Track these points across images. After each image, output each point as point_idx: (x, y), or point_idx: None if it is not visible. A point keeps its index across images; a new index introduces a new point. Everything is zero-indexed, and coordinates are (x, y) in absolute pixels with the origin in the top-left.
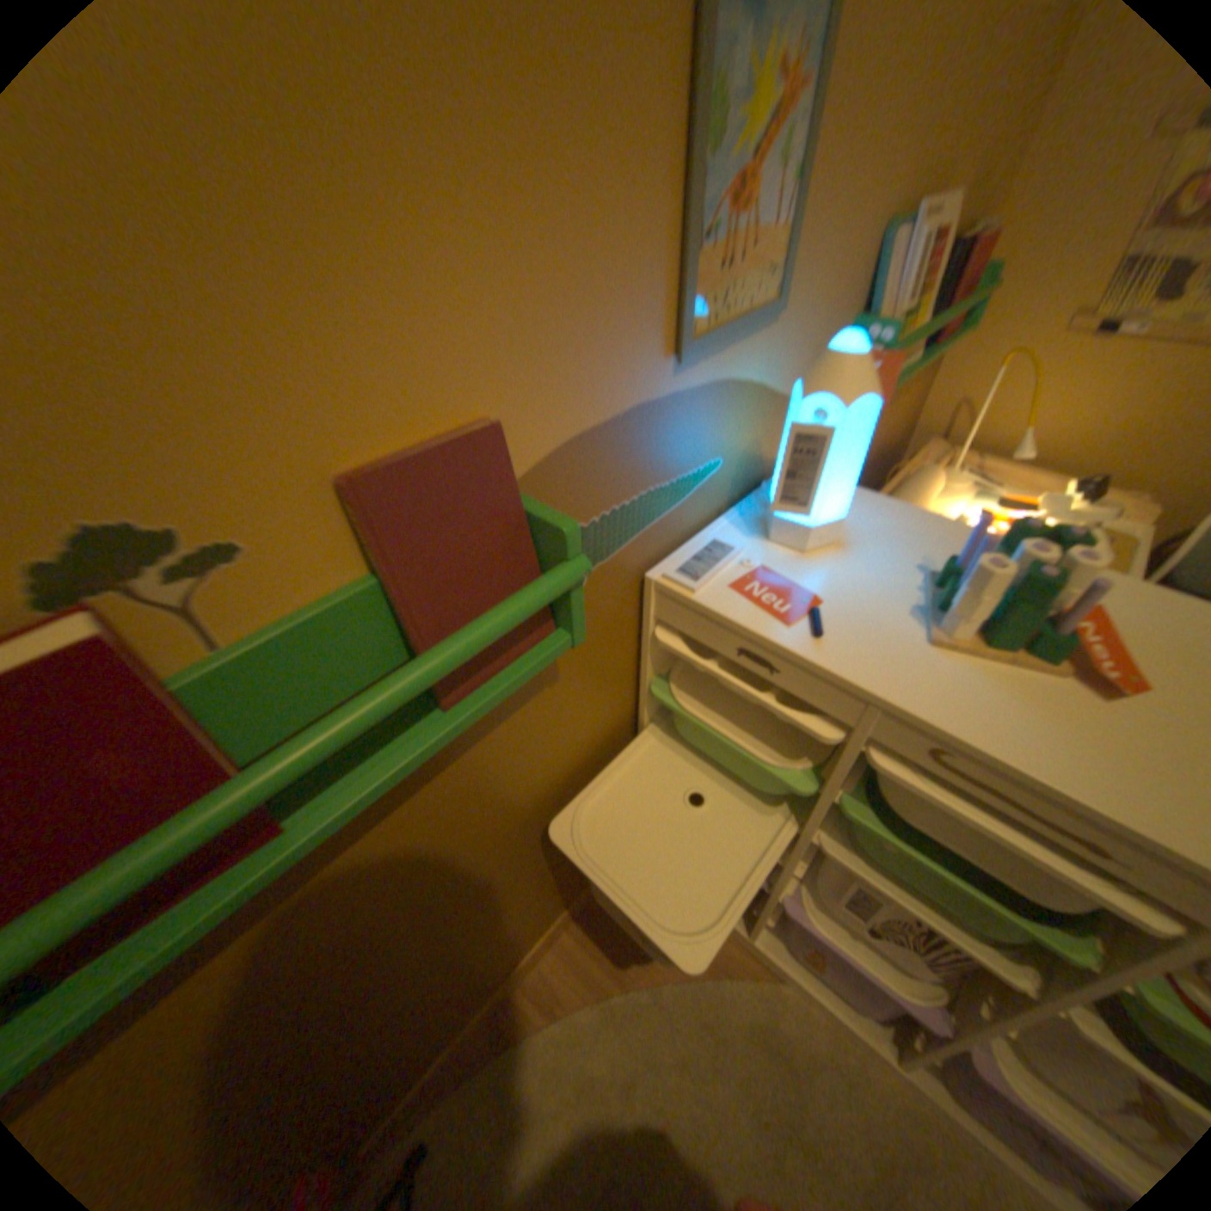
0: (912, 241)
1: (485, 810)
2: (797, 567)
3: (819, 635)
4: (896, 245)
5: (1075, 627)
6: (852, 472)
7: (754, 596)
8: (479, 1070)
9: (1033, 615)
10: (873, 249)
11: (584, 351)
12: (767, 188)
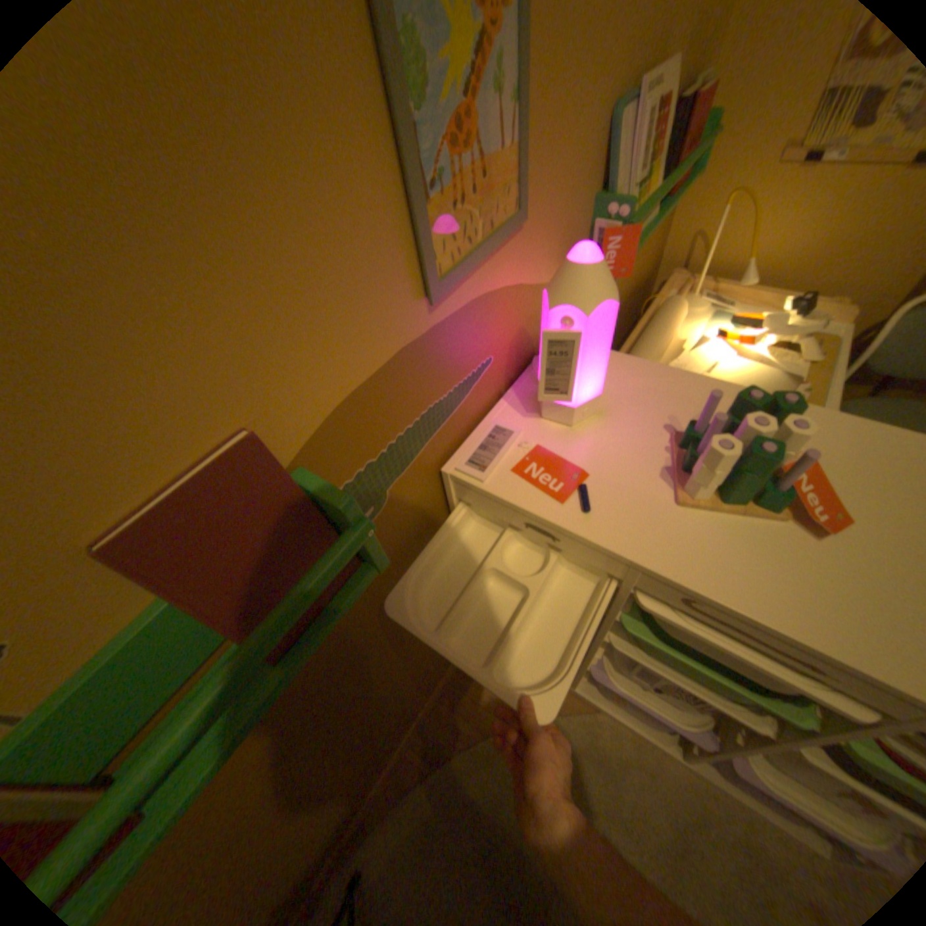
0: (637, 118)
1: (346, 674)
2: (566, 442)
3: (587, 510)
4: (623, 126)
5: (792, 485)
6: (602, 359)
7: (532, 478)
8: (389, 813)
9: (757, 479)
10: (602, 134)
11: (330, 333)
12: (485, 121)
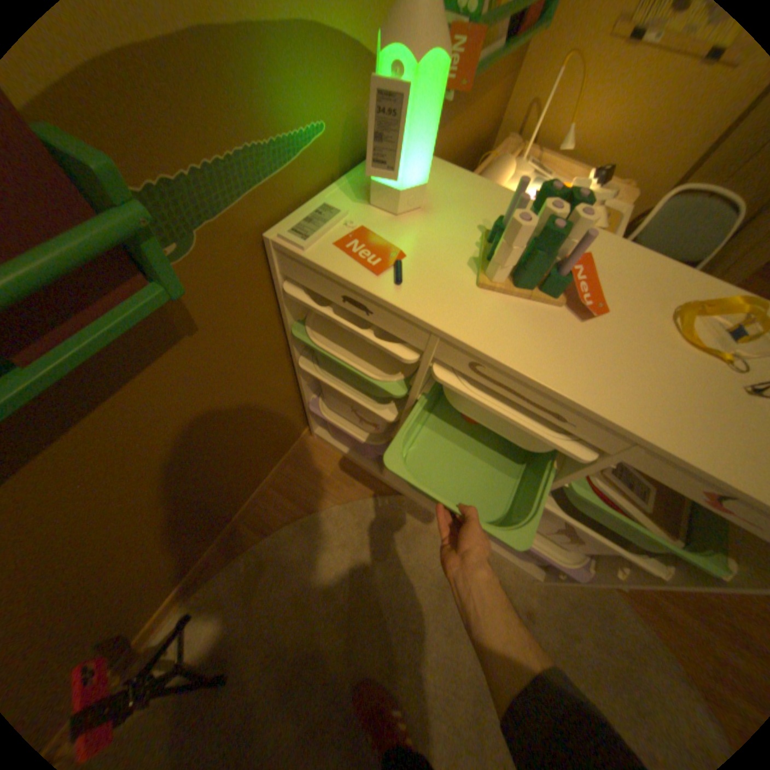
0: None
1: (159, 433)
2: (390, 228)
3: (399, 283)
4: None
5: (570, 269)
6: (430, 139)
7: (352, 252)
8: (219, 571)
9: (544, 260)
10: None
11: None
12: None
